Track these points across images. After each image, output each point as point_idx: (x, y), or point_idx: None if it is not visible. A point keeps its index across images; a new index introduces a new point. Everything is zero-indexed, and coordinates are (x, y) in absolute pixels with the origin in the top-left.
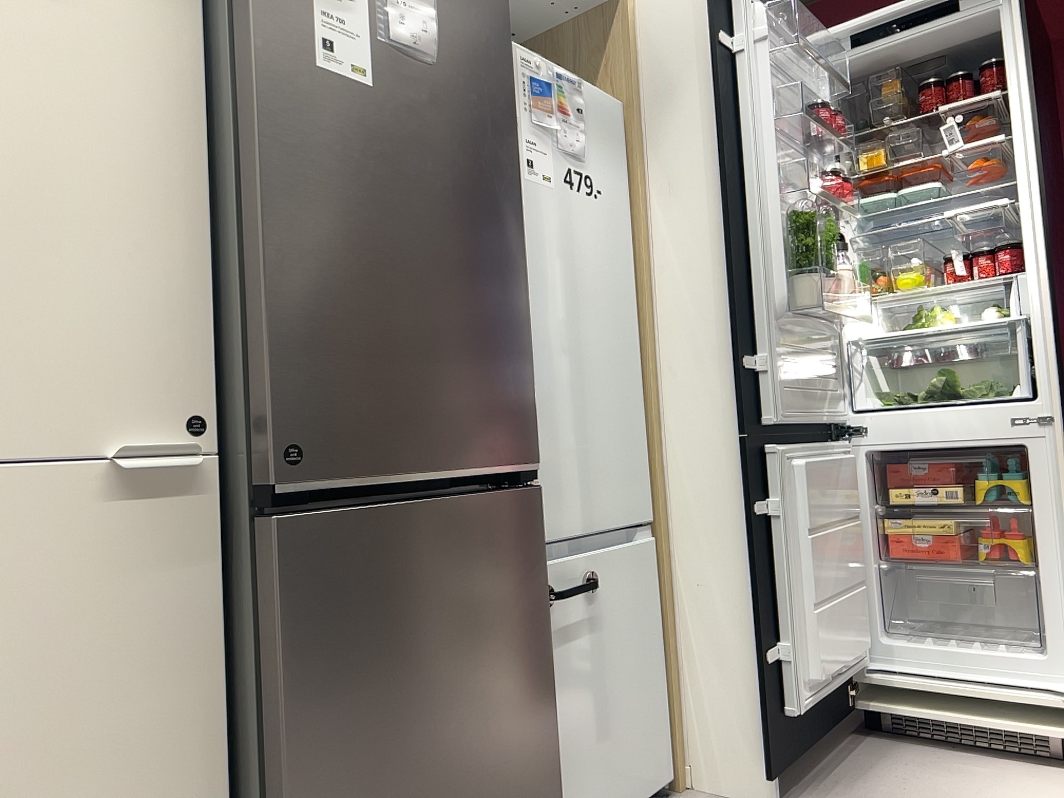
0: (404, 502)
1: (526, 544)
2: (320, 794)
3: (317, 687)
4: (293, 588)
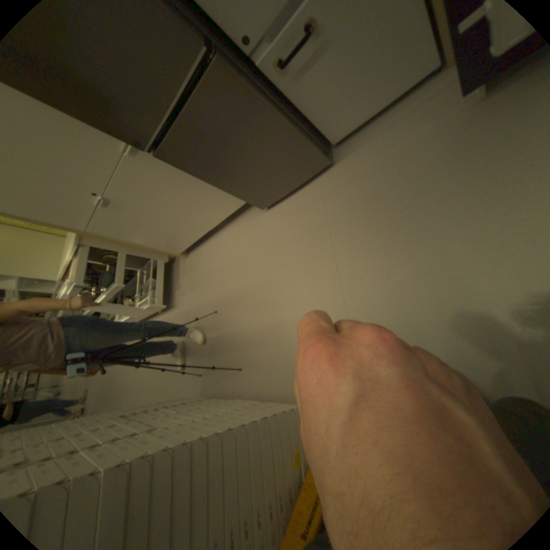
0: (177, 112)
1: (229, 88)
2: (223, 183)
3: (201, 171)
4: (175, 162)
